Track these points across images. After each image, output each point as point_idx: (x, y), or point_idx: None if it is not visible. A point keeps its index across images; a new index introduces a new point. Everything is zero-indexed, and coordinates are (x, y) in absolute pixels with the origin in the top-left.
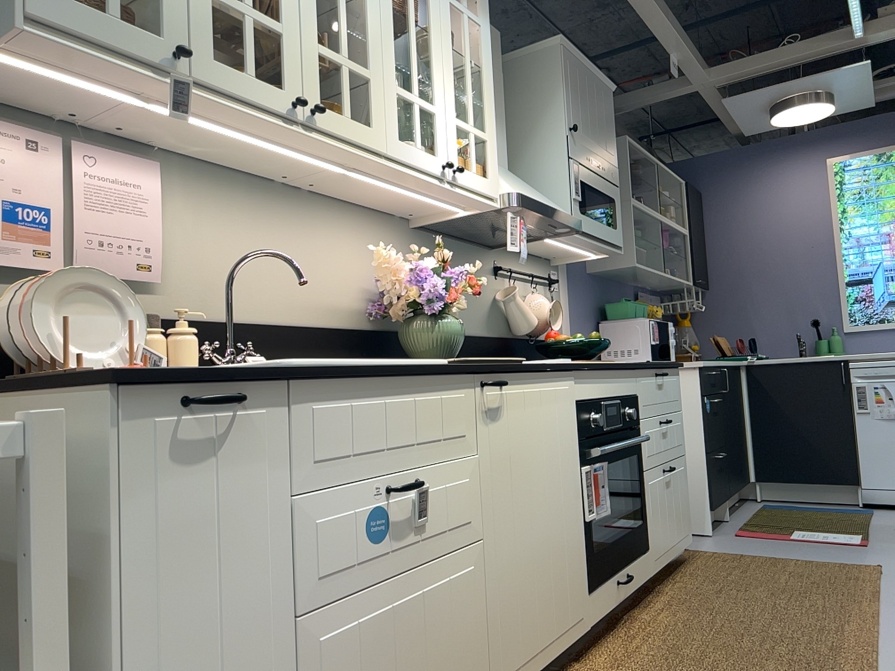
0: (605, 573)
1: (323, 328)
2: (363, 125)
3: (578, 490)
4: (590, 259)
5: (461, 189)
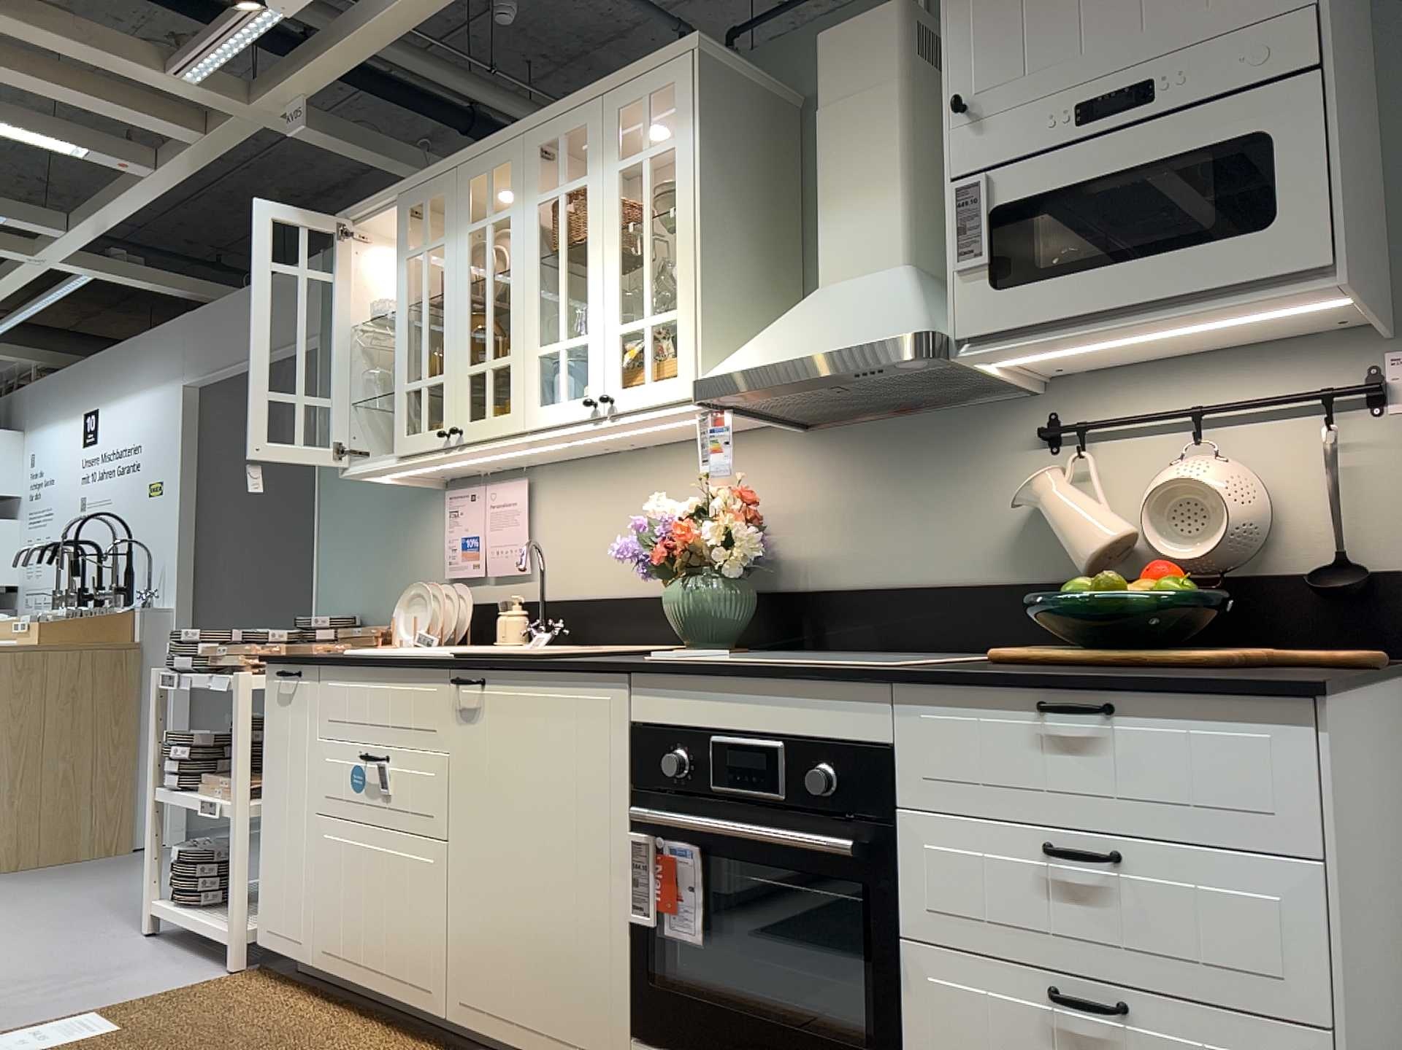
0: (686, 1043)
1: (659, 597)
2: (500, 415)
3: (616, 863)
4: (1358, 309)
5: (623, 417)
